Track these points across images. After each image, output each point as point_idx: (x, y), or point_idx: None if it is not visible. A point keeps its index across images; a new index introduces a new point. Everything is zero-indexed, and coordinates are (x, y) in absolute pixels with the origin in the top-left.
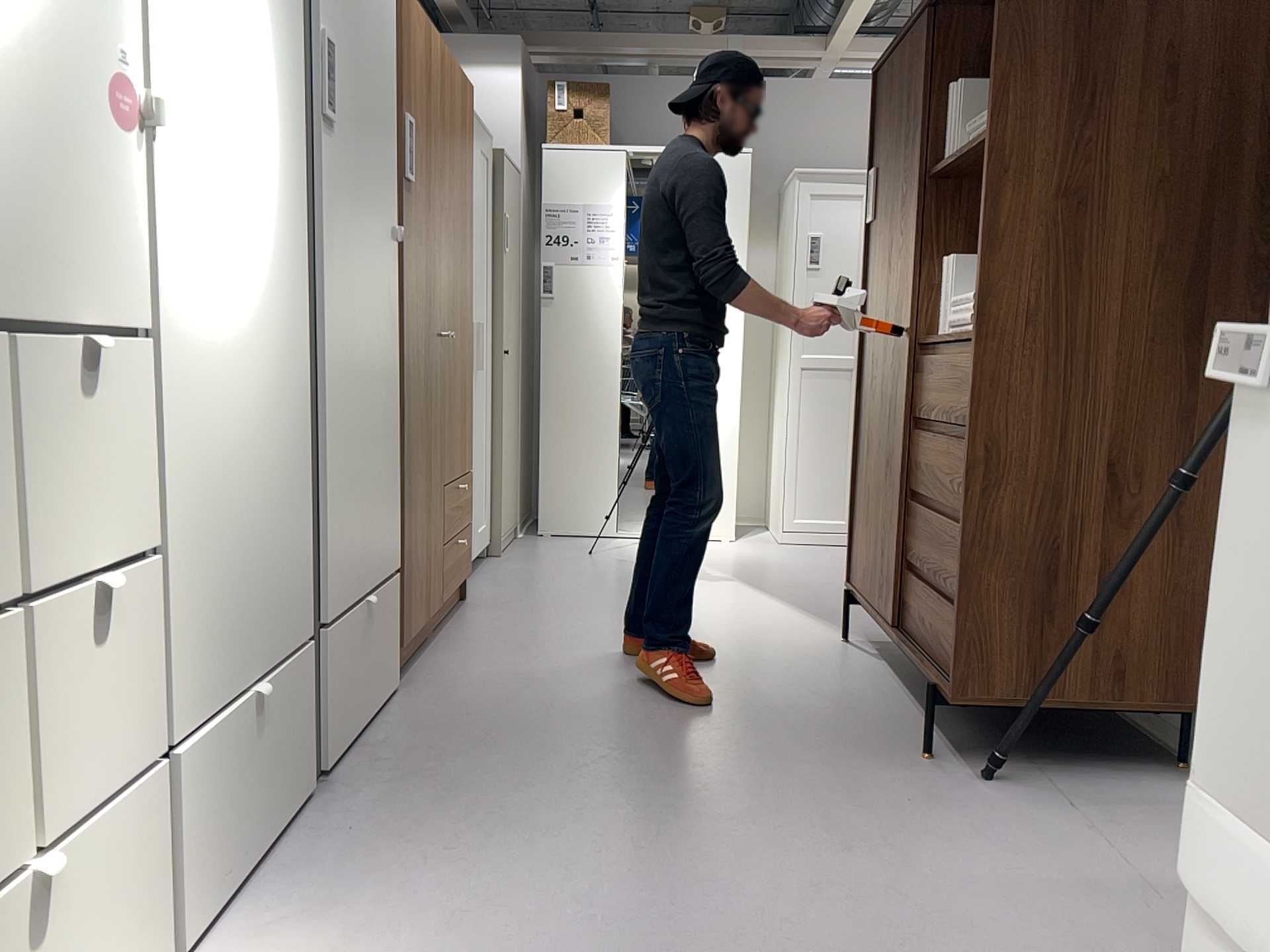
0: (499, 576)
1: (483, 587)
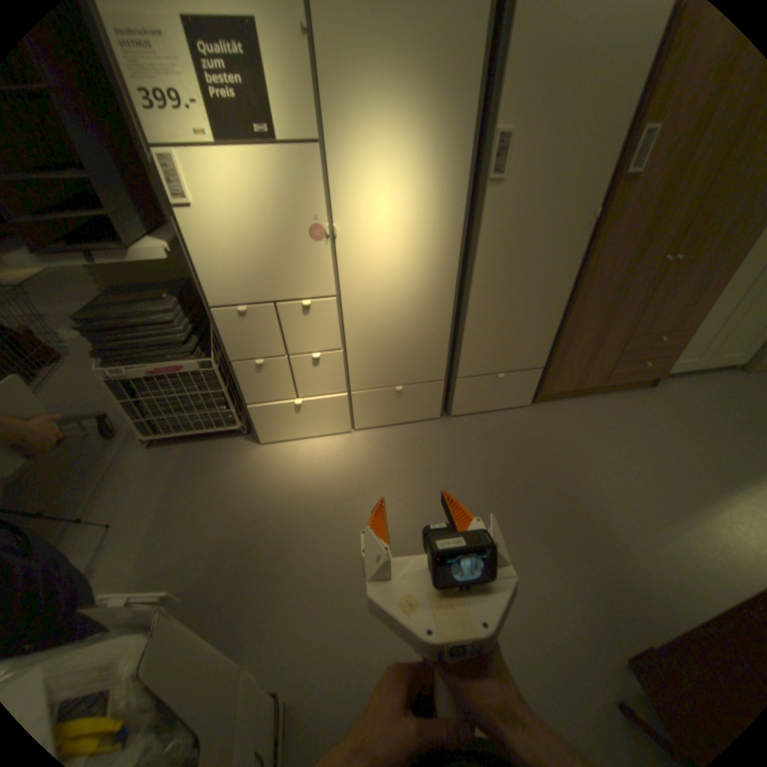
0: (714, 385)
1: (687, 386)
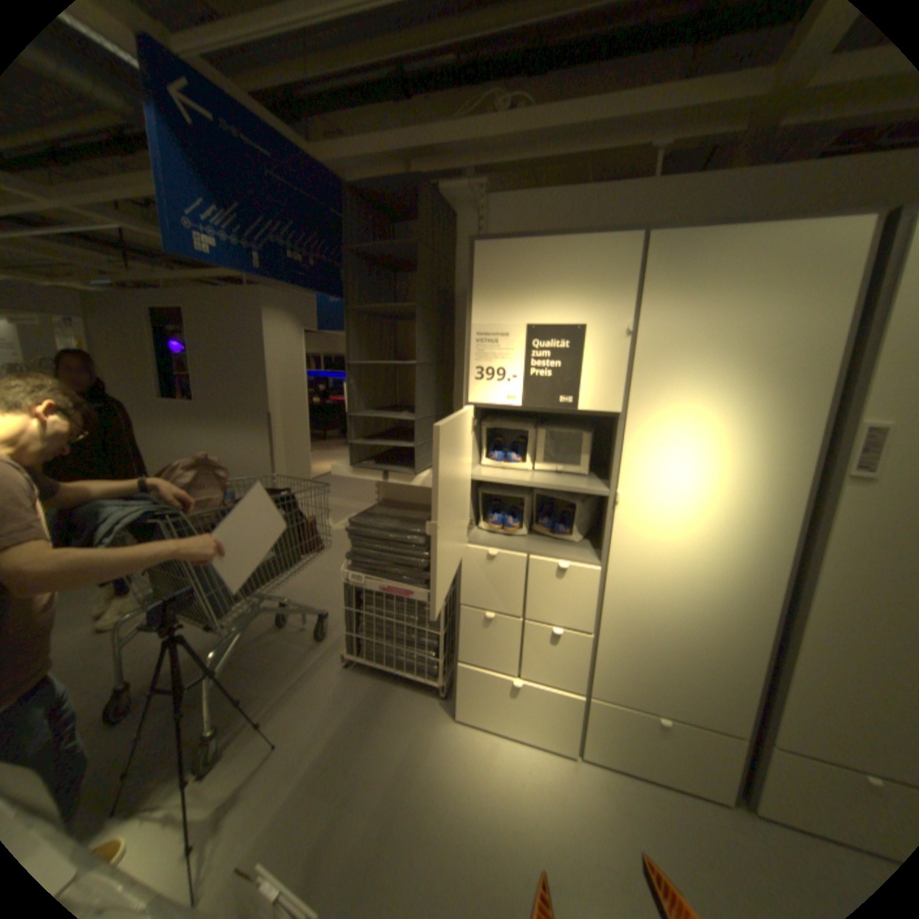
0: None
1: None
